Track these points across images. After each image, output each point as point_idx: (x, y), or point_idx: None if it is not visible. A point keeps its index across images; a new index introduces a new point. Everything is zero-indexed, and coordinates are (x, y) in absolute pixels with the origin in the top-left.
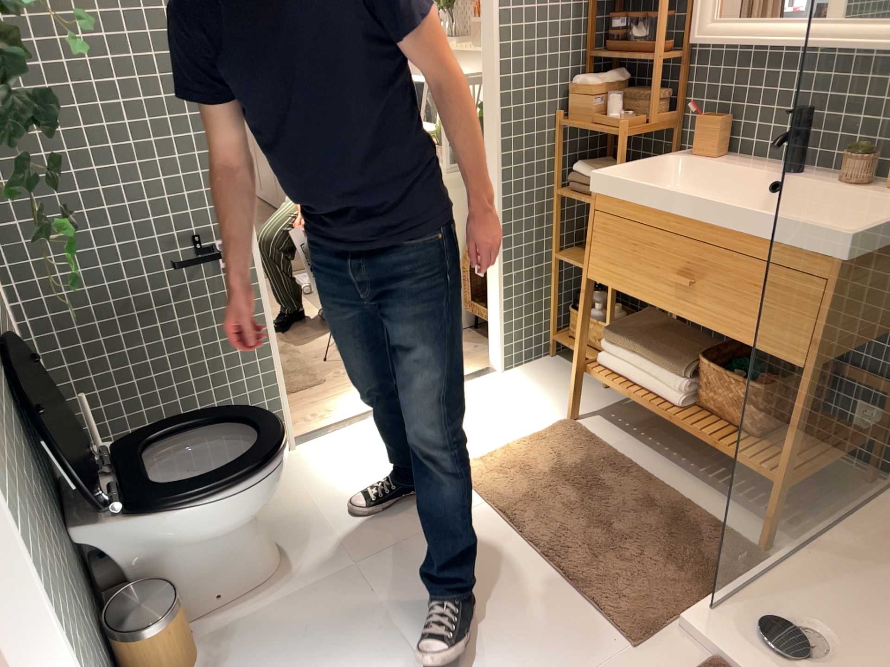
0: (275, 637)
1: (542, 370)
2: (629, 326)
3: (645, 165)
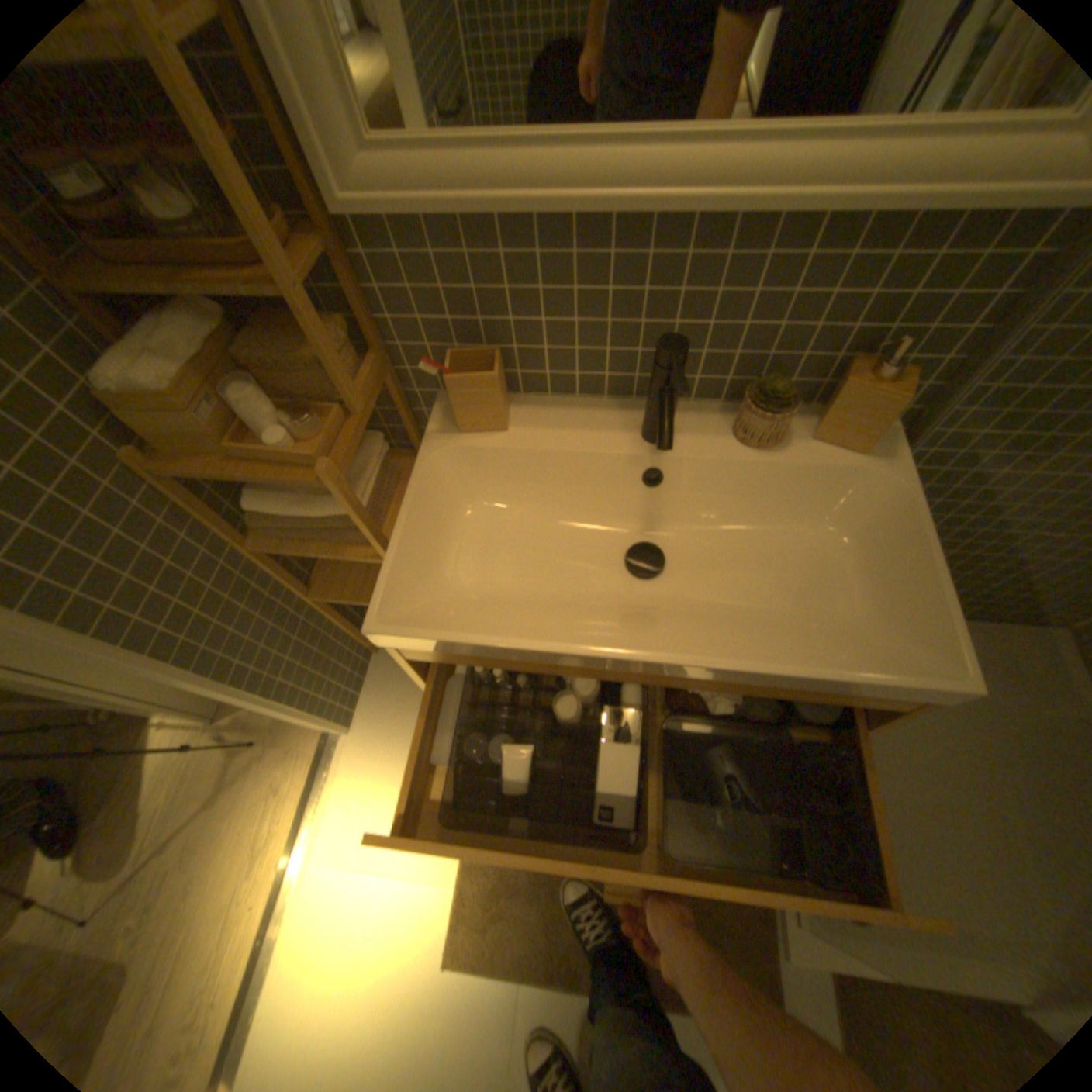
0: None
1: (386, 688)
2: None
3: (415, 507)
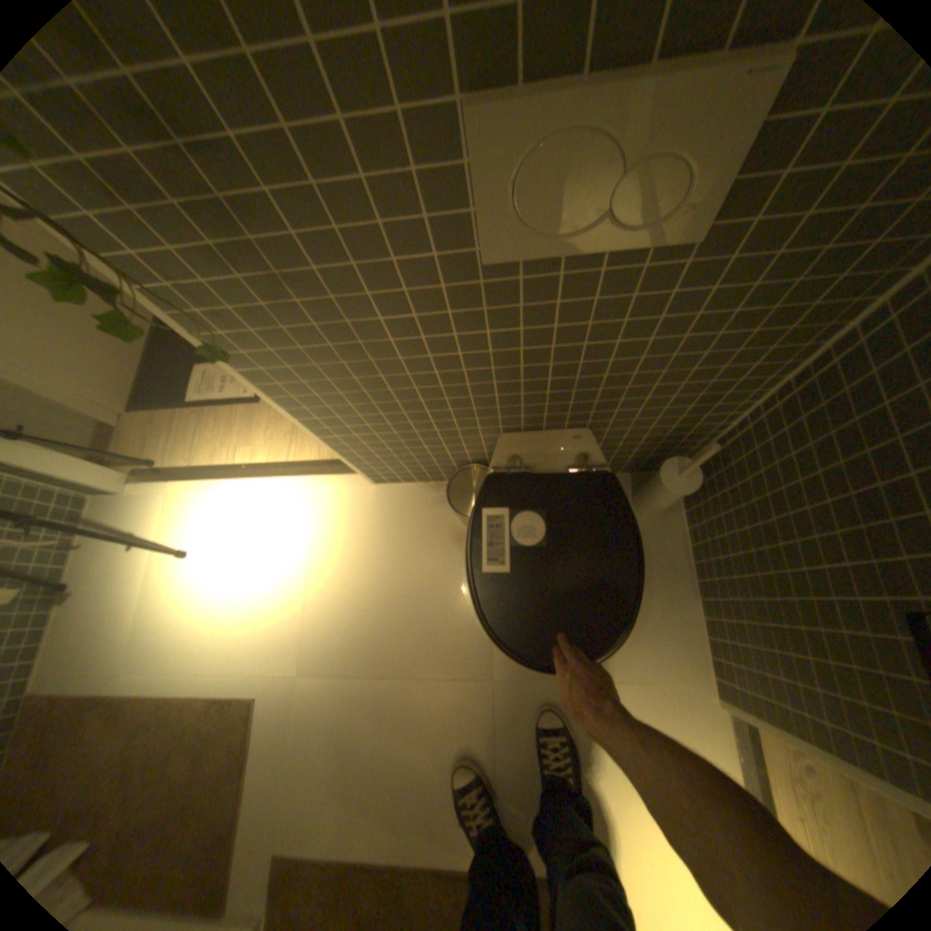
0: (455, 589)
1: None
2: None
3: None
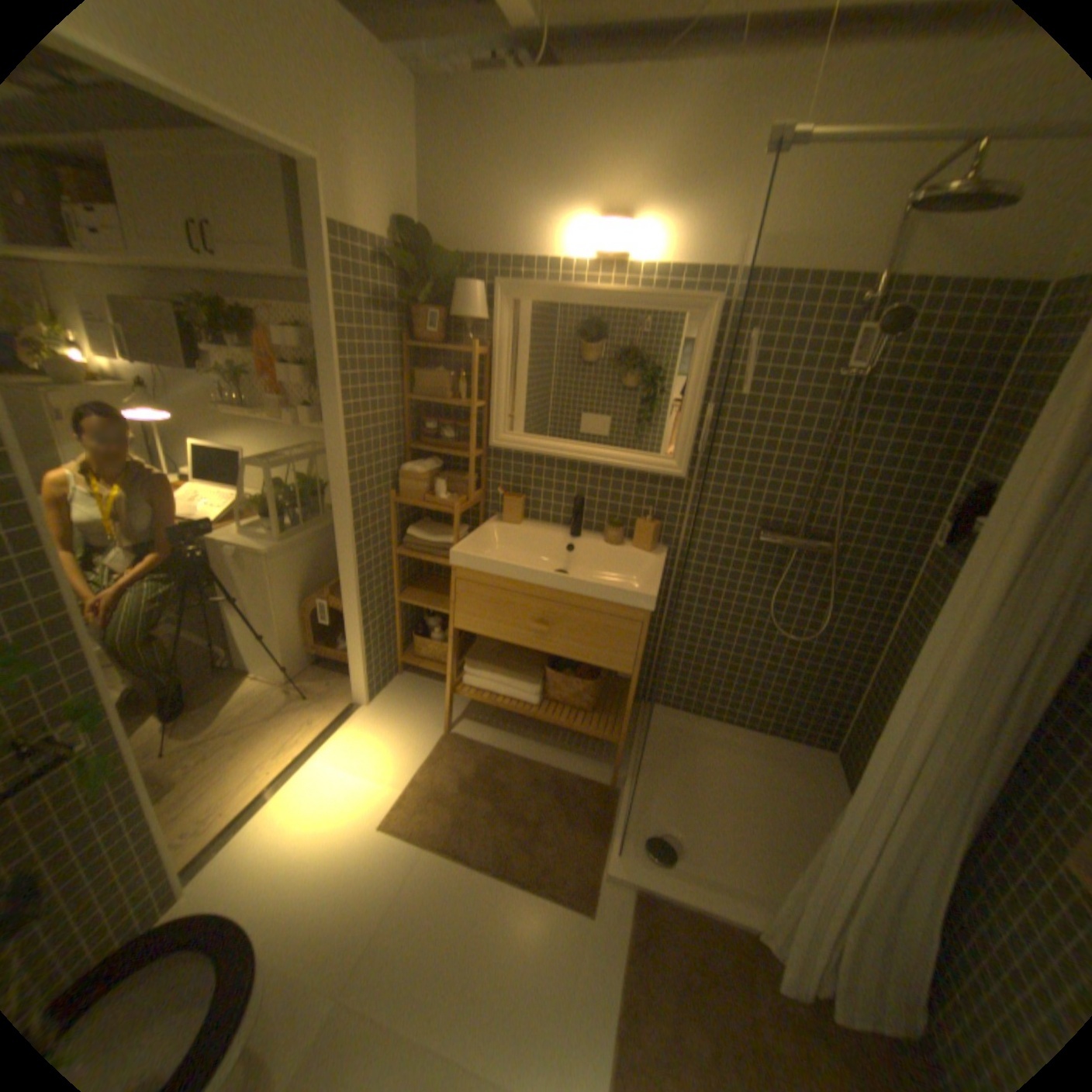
0: None
1: (400, 691)
2: (479, 650)
3: (478, 535)
